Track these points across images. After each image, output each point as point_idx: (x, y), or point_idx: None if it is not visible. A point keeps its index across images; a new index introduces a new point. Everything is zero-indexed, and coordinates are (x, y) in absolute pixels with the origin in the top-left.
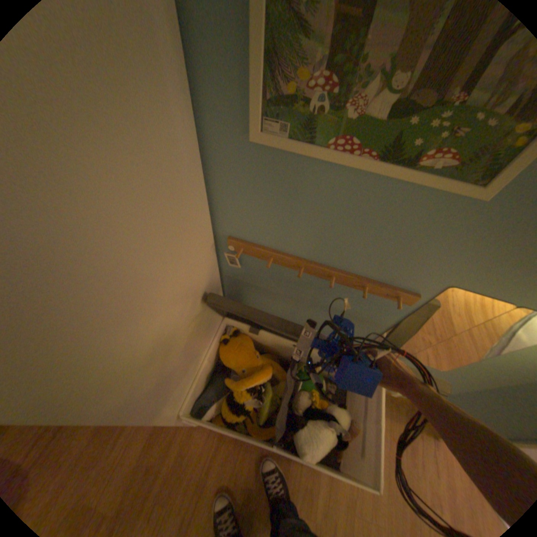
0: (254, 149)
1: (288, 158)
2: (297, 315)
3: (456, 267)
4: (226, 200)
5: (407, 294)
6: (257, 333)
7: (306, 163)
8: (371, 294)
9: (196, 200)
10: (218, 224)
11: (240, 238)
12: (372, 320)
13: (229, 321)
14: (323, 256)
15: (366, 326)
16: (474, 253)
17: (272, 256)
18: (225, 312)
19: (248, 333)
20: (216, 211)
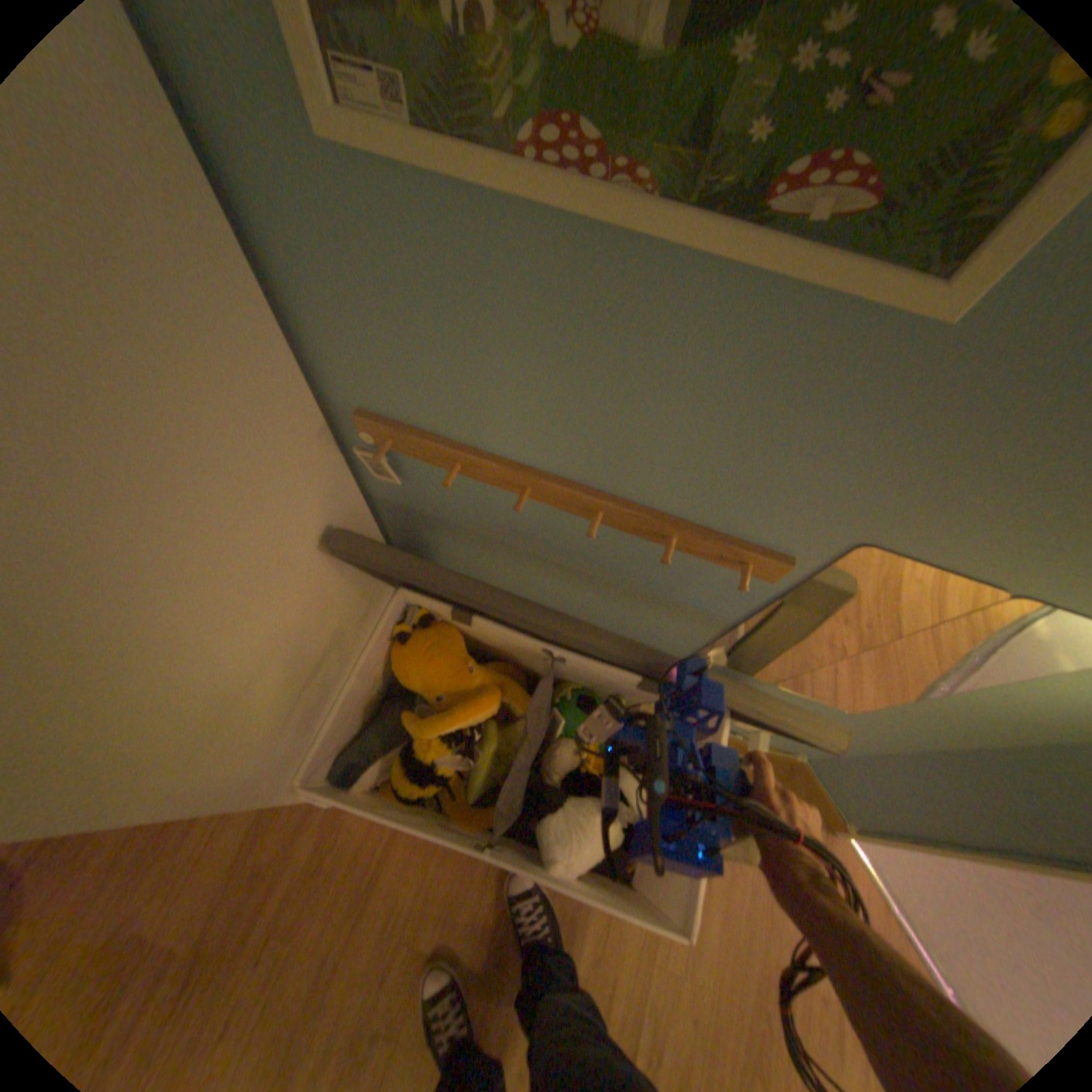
0: (339, 162)
1: (430, 189)
2: (544, 589)
3: (877, 499)
4: (322, 315)
5: (765, 557)
6: (464, 623)
7: (478, 203)
8: (688, 554)
9: (222, 310)
10: (325, 378)
11: (382, 413)
12: (699, 609)
13: (406, 597)
14: (572, 464)
15: (687, 619)
16: (919, 467)
17: (458, 458)
18: (398, 577)
19: (446, 623)
20: (310, 345)
